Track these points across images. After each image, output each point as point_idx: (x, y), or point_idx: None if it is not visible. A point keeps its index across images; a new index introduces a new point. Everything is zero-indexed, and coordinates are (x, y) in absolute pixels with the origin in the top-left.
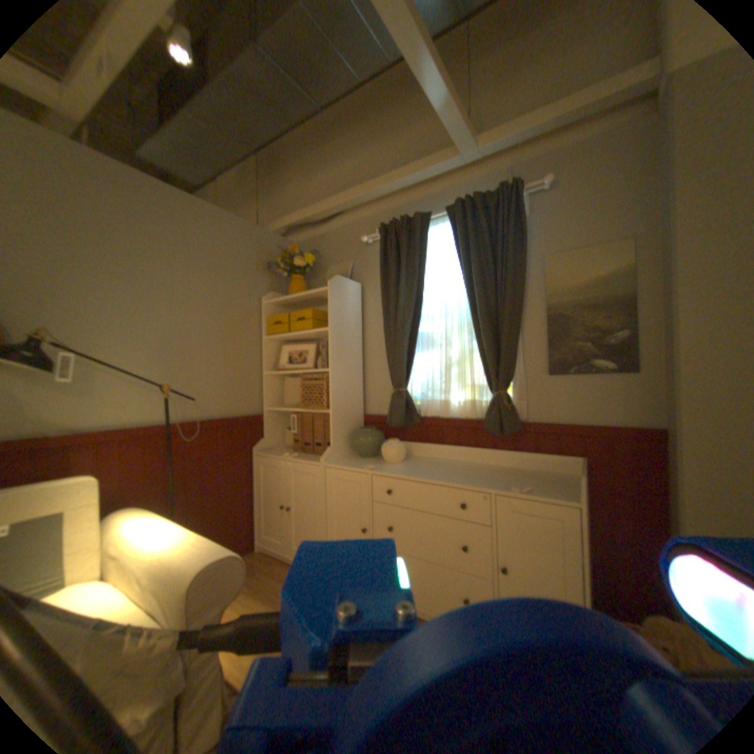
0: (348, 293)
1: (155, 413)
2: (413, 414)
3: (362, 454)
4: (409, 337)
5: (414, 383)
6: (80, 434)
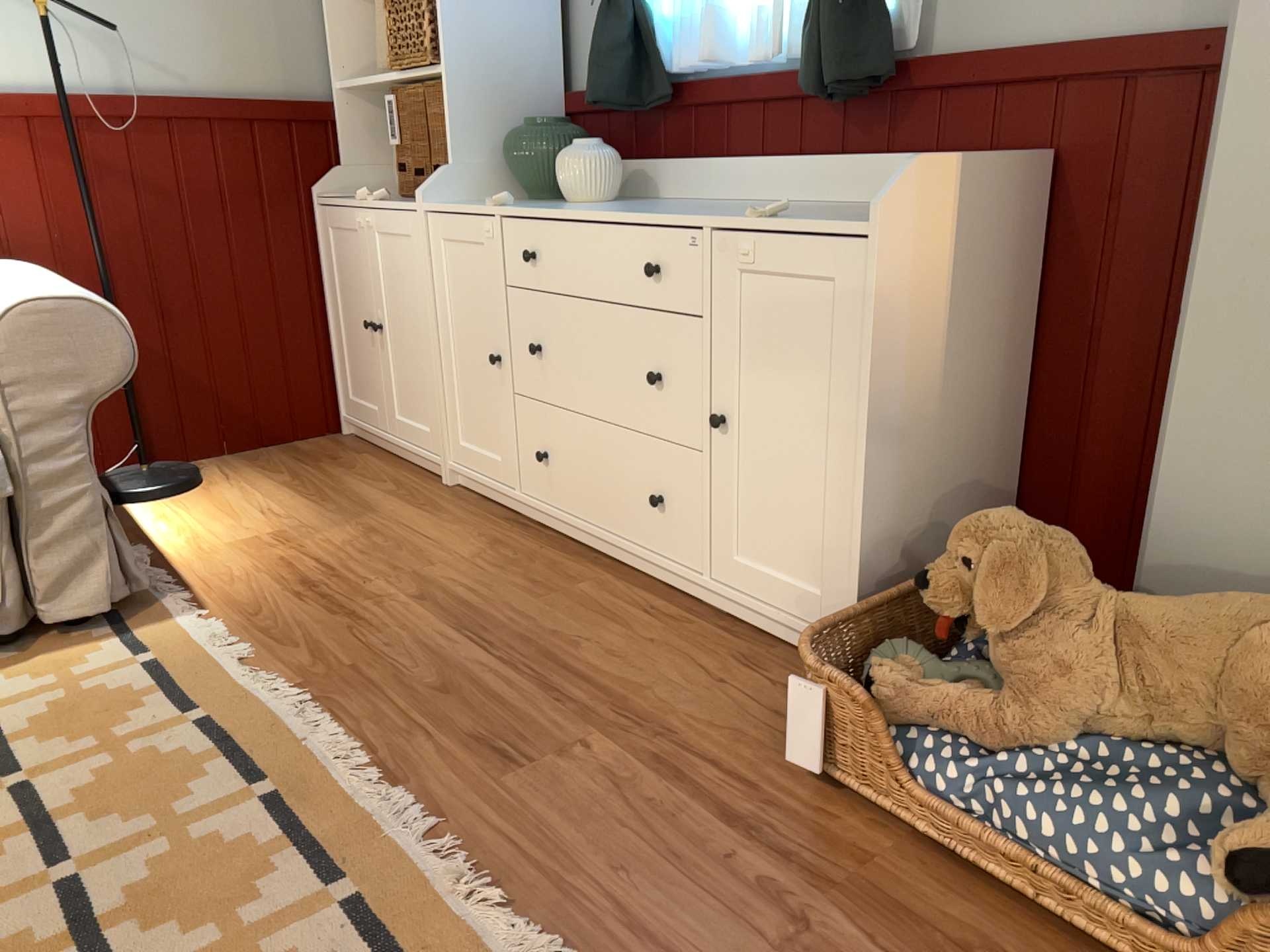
0: None
1: (46, 69)
2: (653, 74)
3: (526, 192)
4: None
5: None
6: None
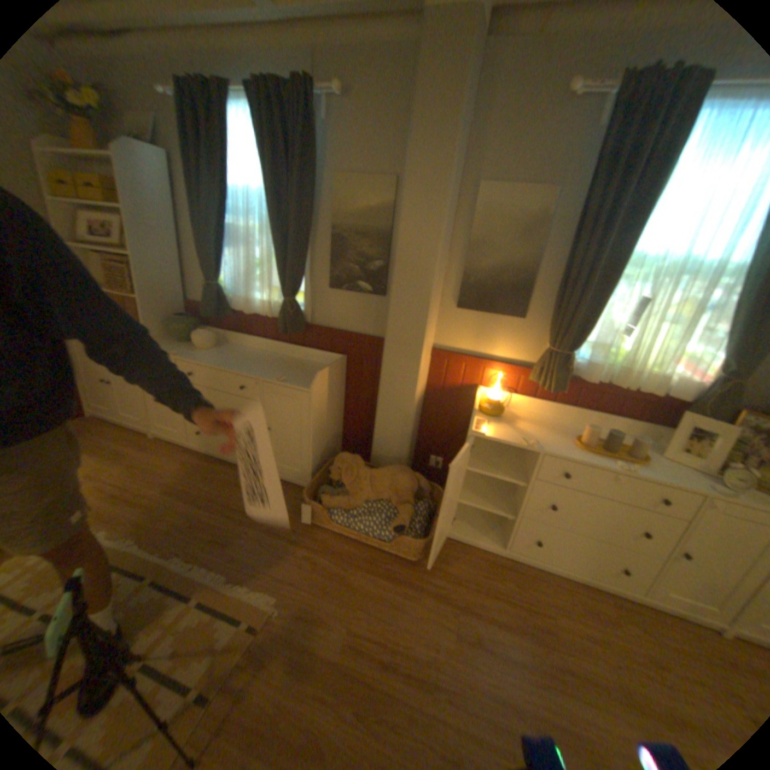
0: (146, 164)
1: None
2: (225, 307)
3: (177, 340)
4: (214, 232)
5: (225, 279)
6: None
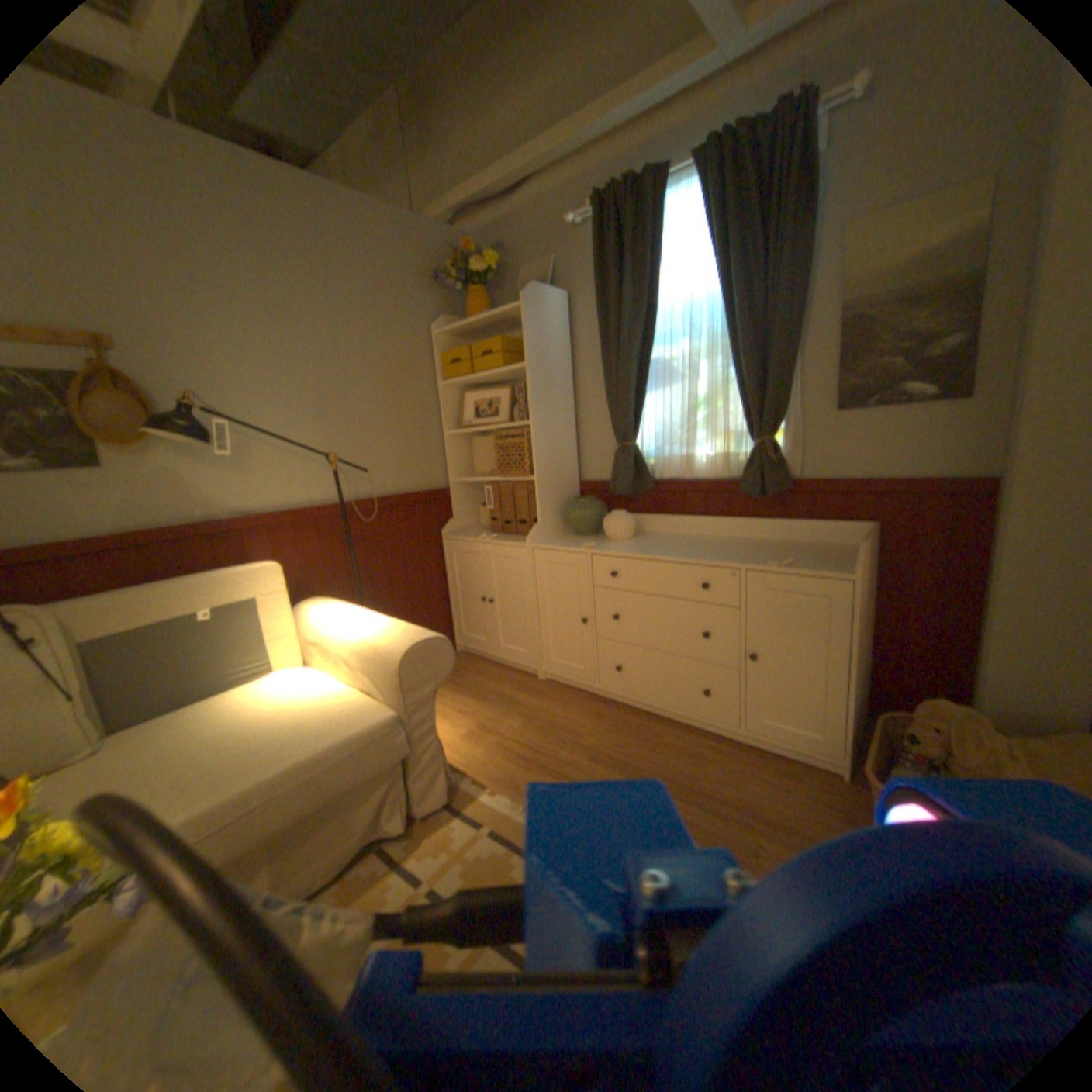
0: (549, 307)
1: (321, 489)
2: (644, 476)
3: (578, 531)
4: (637, 368)
5: (646, 434)
6: (247, 515)
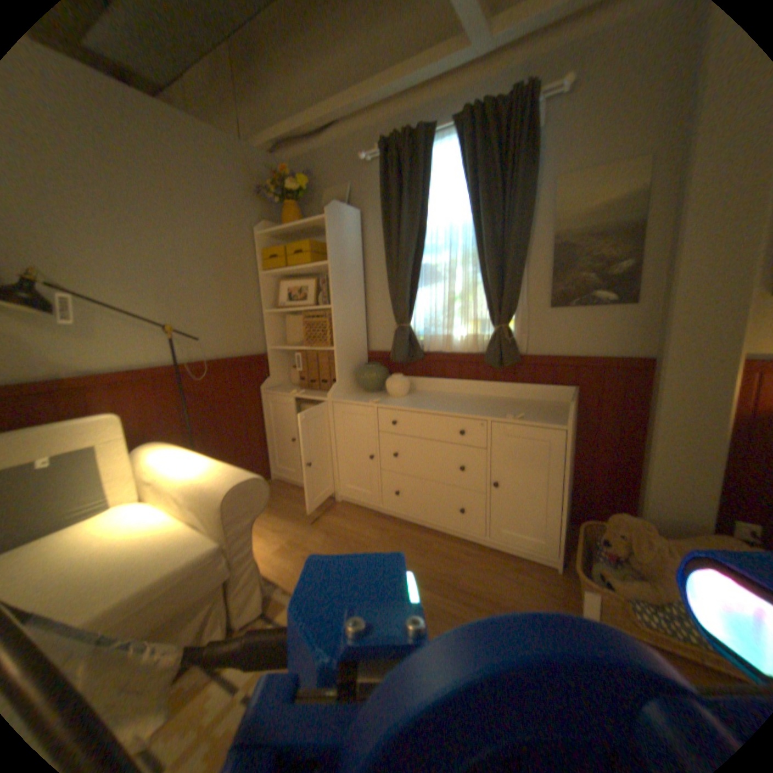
0: (346, 221)
1: (158, 354)
2: (415, 349)
3: (367, 389)
4: (411, 270)
5: (417, 319)
6: (89, 375)
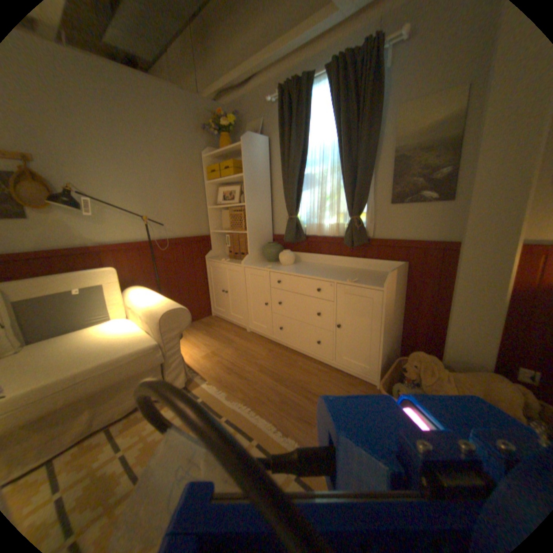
0: (257, 145)
1: (141, 233)
2: (301, 233)
3: (268, 260)
4: (298, 178)
5: (302, 212)
6: (103, 245)
